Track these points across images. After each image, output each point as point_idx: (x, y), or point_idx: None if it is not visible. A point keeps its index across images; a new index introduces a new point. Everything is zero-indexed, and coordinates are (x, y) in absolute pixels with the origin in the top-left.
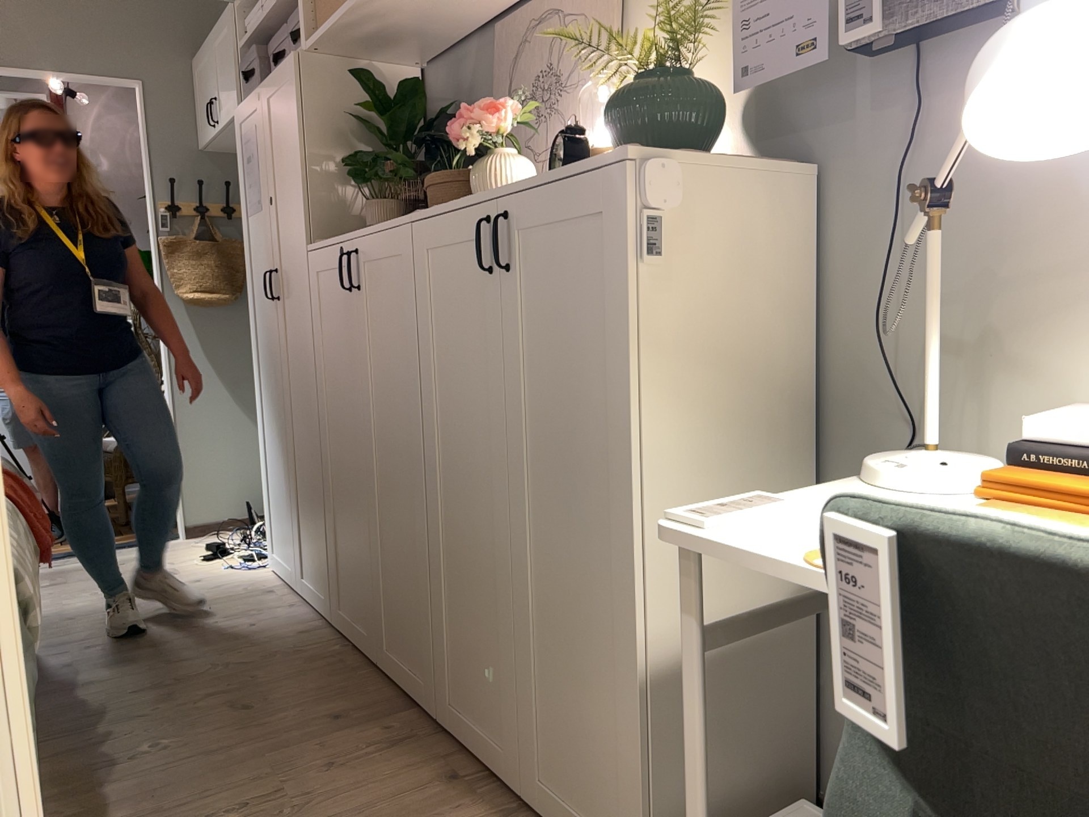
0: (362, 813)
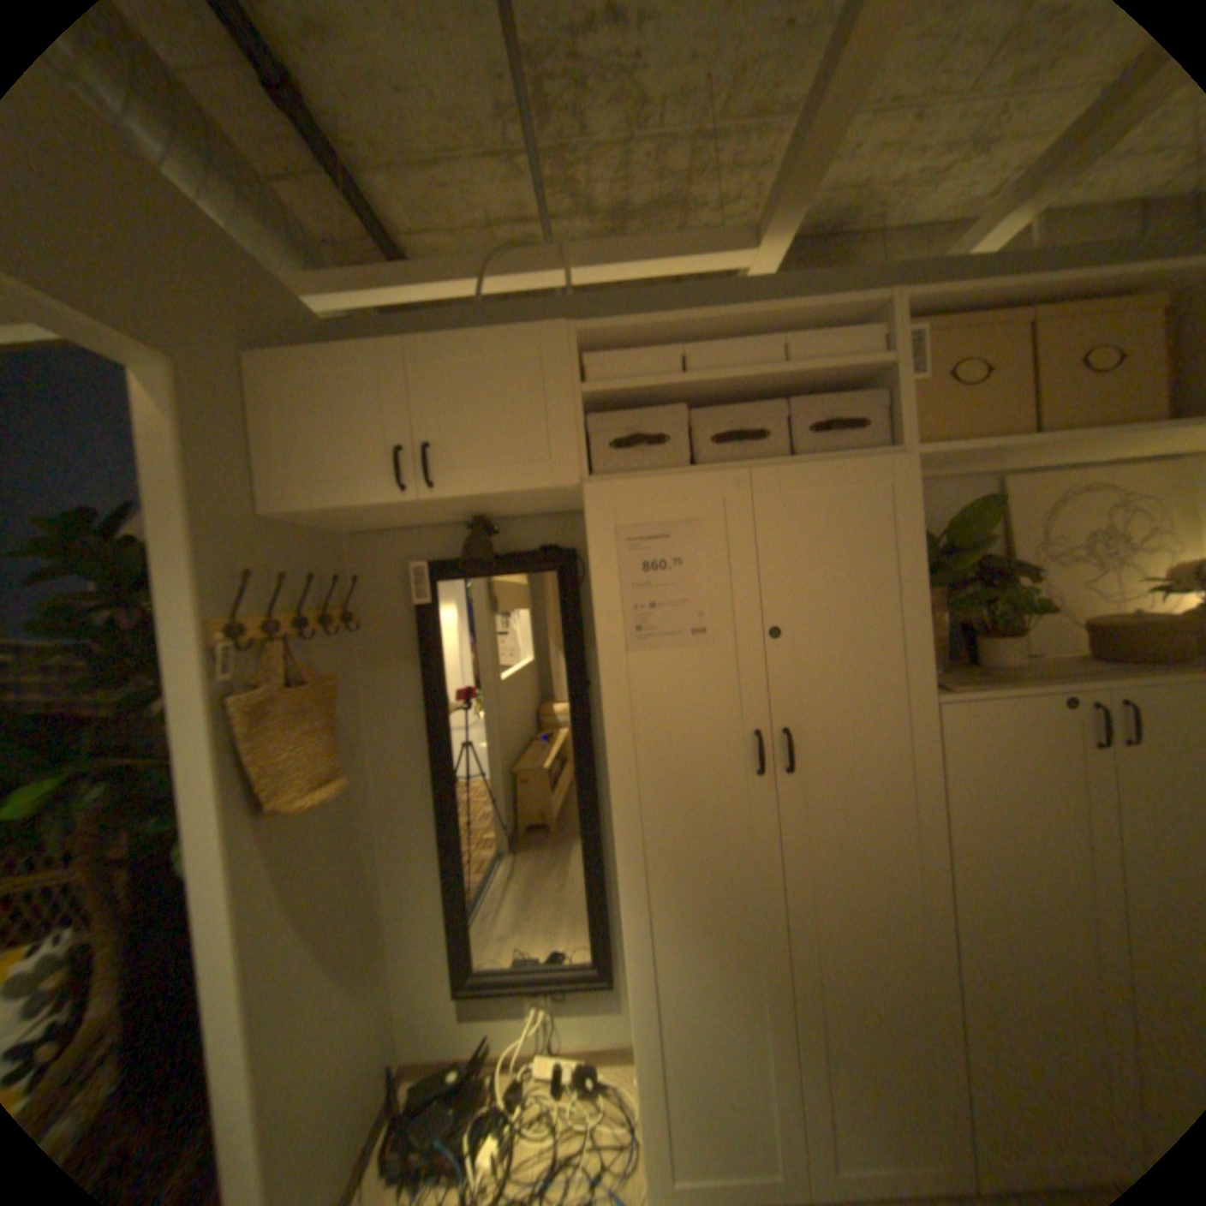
0: None
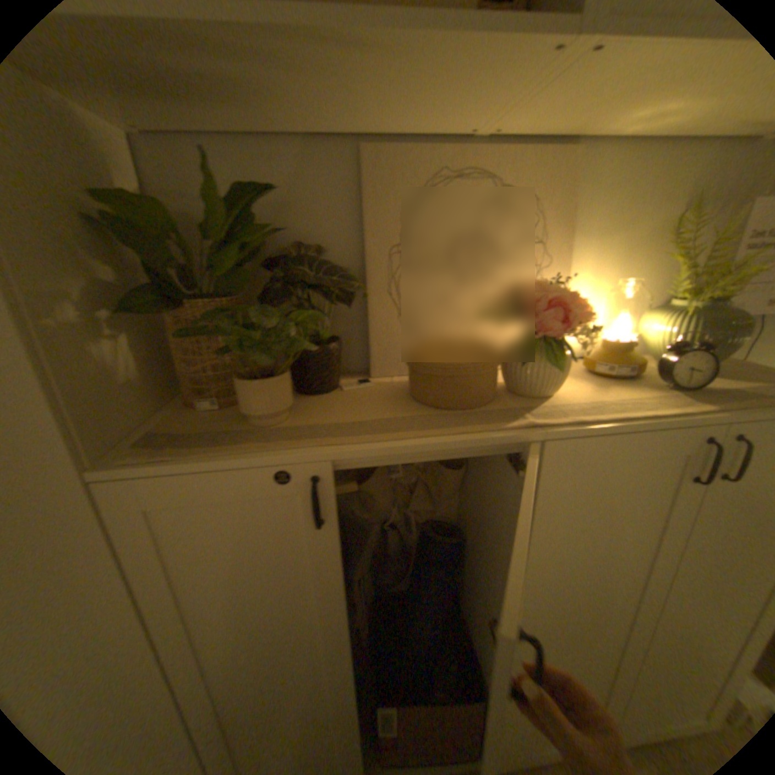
0: None
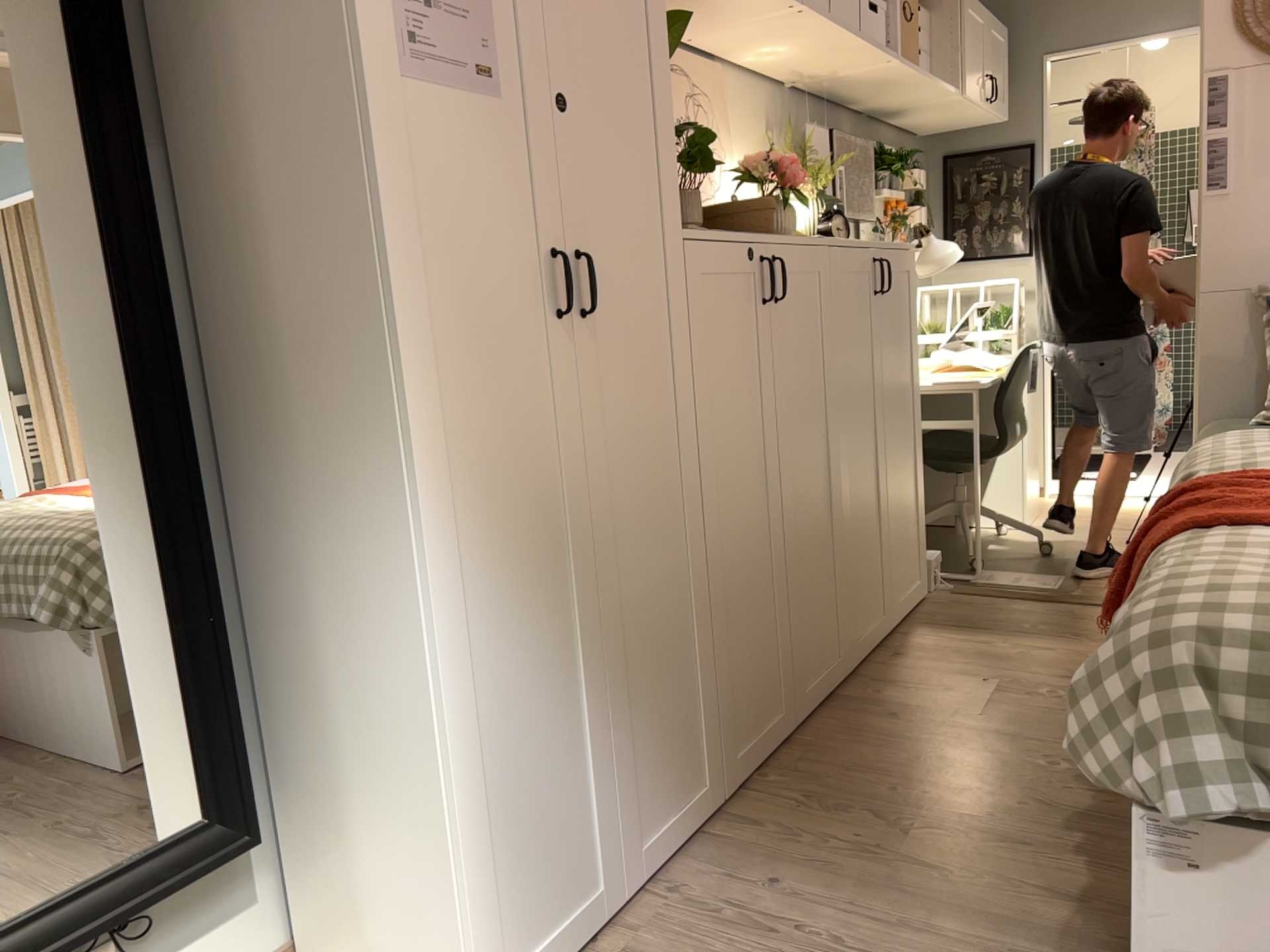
0: (966, 664)
